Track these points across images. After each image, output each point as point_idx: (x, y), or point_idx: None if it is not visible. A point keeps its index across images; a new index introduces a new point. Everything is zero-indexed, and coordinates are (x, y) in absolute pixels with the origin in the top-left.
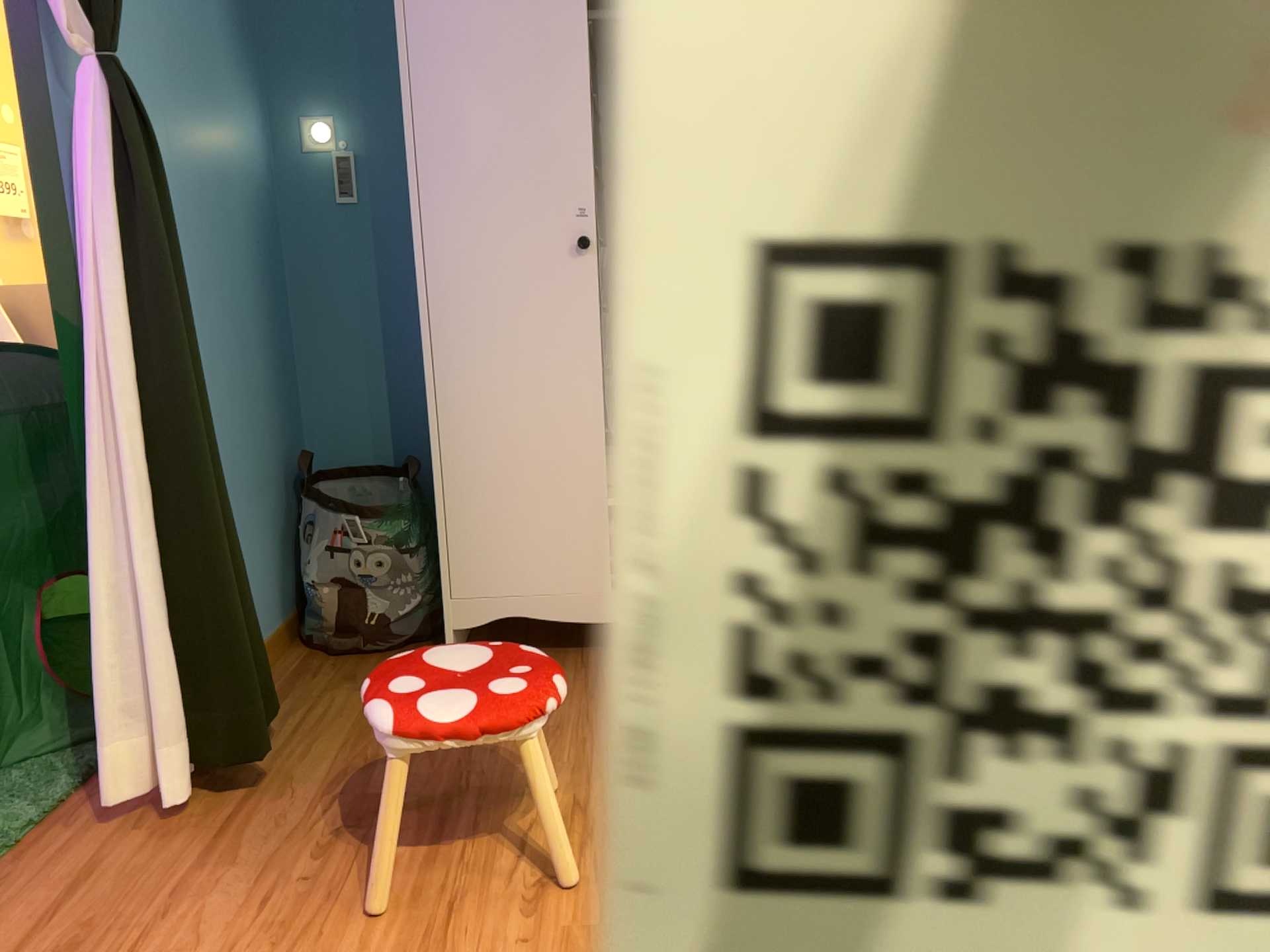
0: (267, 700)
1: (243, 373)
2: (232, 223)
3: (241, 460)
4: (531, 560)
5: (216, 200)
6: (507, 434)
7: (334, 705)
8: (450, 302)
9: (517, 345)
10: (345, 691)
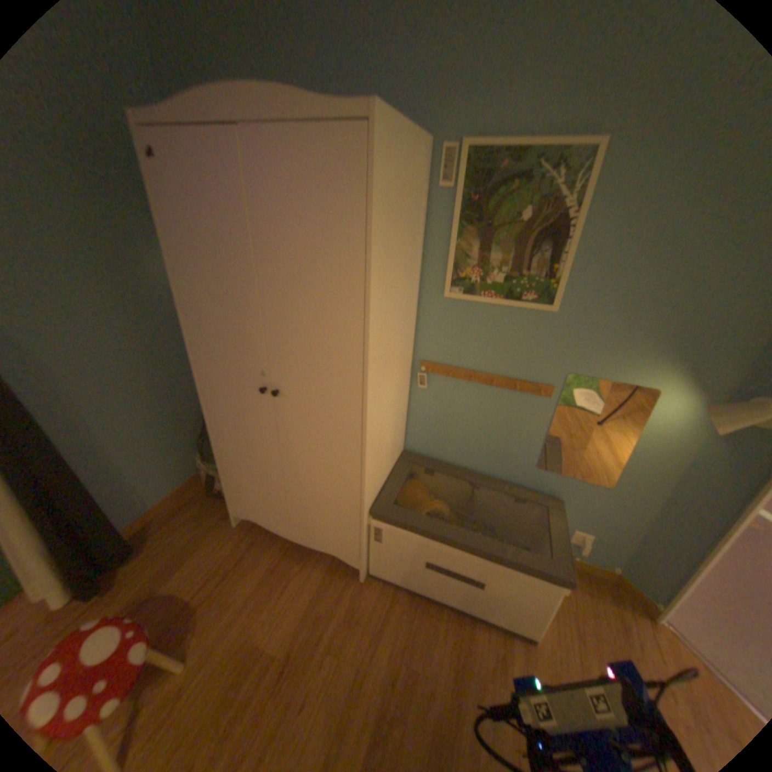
0: (120, 557)
1: (160, 386)
2: (147, 320)
3: (158, 424)
4: (258, 507)
5: (129, 314)
6: (243, 458)
7: (175, 541)
8: (212, 396)
9: (242, 424)
10: (187, 530)
